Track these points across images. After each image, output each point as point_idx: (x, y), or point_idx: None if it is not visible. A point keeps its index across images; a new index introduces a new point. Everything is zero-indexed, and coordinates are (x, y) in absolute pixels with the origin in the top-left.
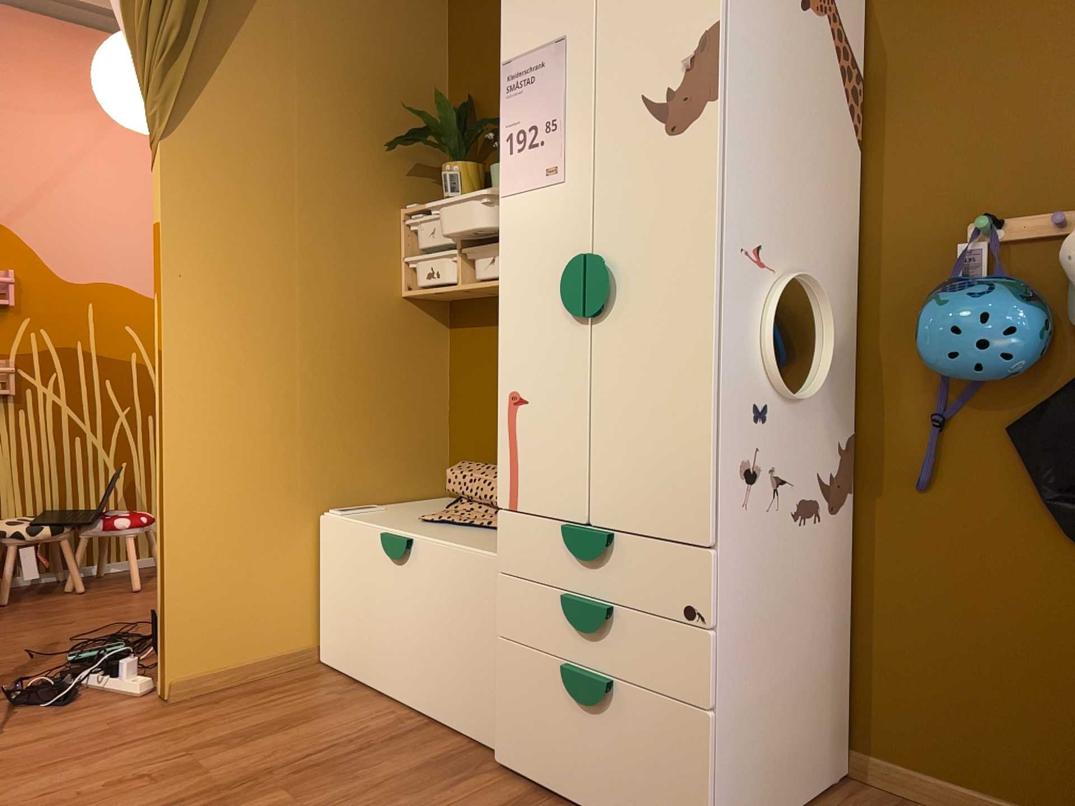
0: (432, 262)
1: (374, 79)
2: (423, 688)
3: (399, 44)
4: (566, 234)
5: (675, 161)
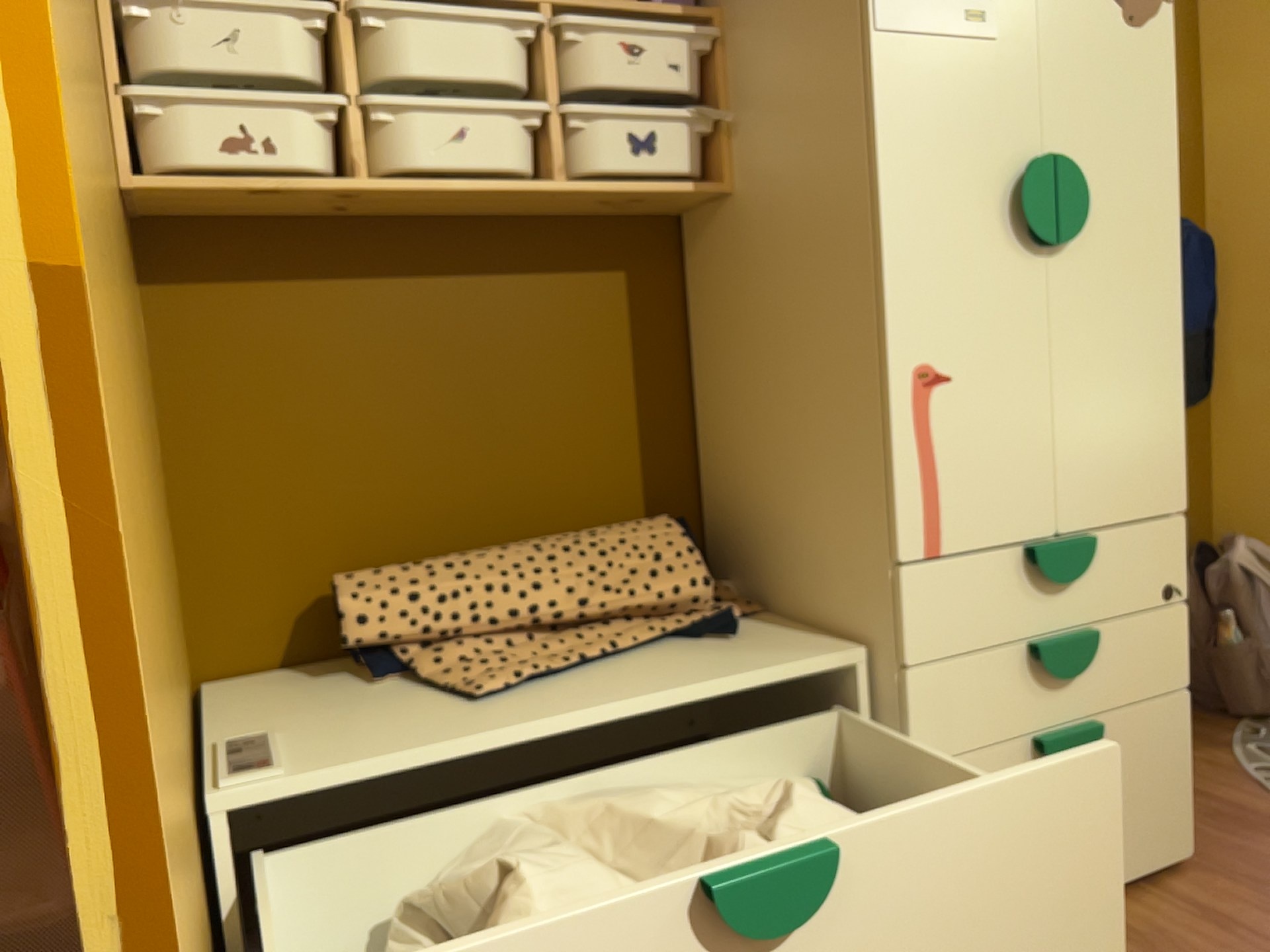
0: (244, 116)
1: None
2: None
3: None
4: (1006, 120)
5: (1138, 59)
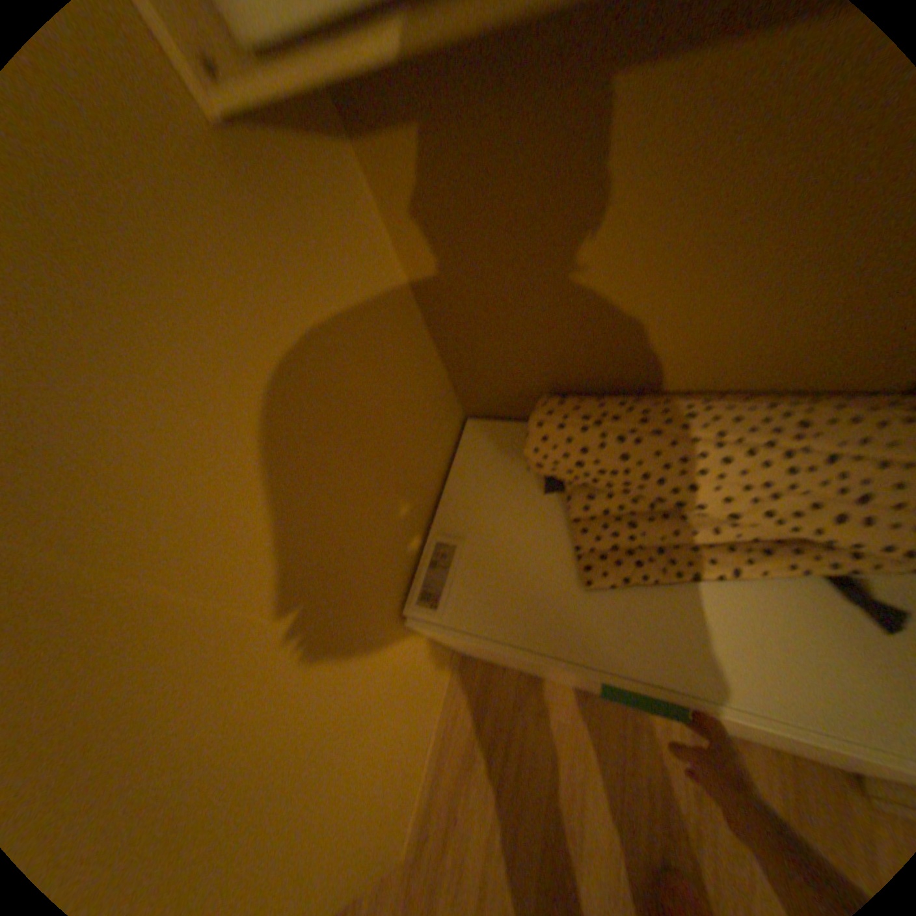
0: None
1: None
2: None
3: None
4: None
5: None
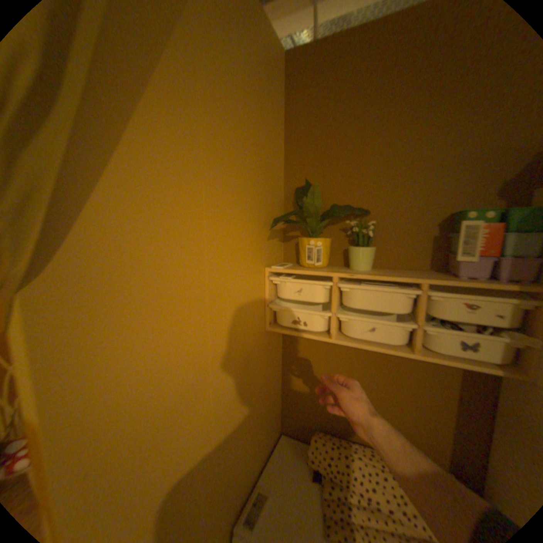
0: (299, 313)
1: (252, 162)
2: None
3: (264, 131)
4: None
5: None
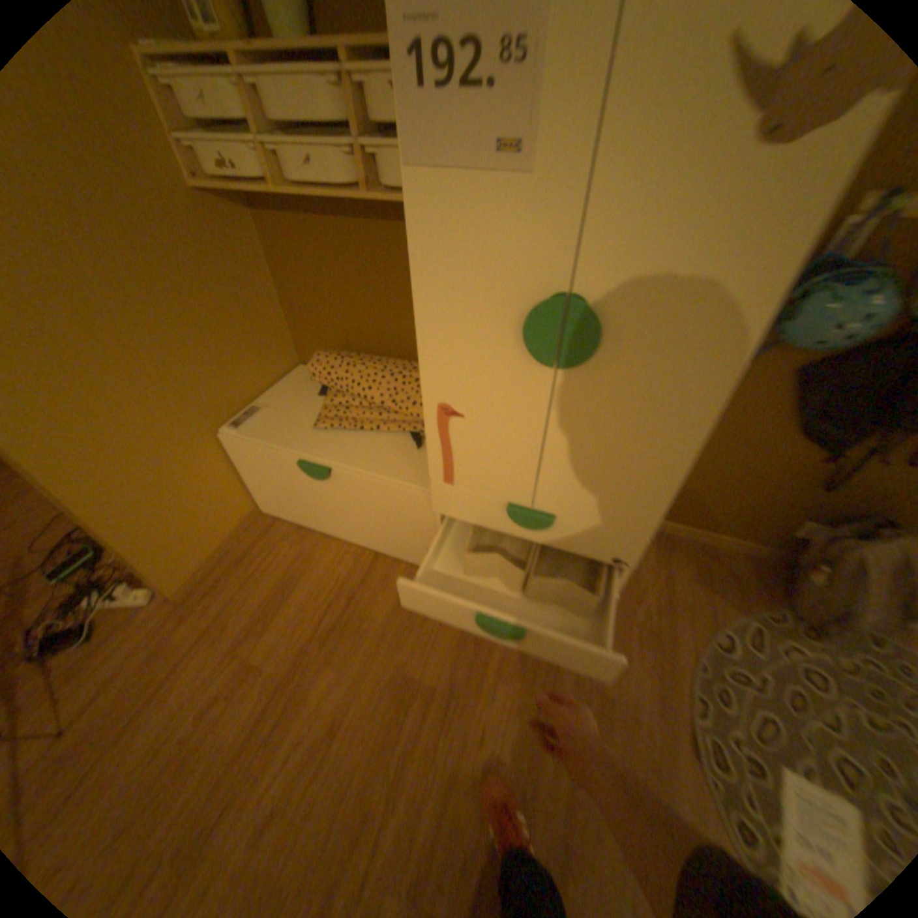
0: (218, 146)
1: None
2: (365, 538)
3: None
4: (529, 256)
5: (751, 194)
